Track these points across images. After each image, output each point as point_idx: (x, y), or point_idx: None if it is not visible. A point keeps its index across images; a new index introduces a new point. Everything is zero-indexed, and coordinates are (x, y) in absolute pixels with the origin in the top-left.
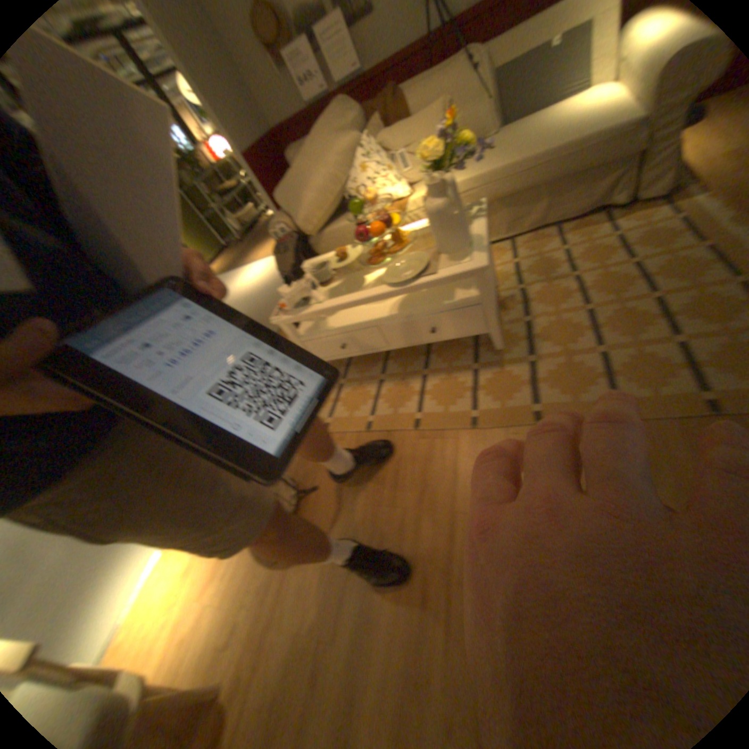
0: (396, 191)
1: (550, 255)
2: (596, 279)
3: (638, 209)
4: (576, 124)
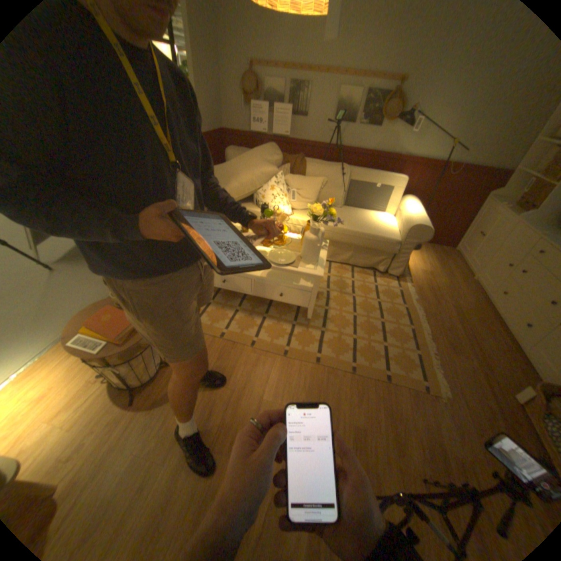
0: (284, 210)
1: (345, 281)
2: (361, 303)
3: (386, 278)
4: (375, 228)
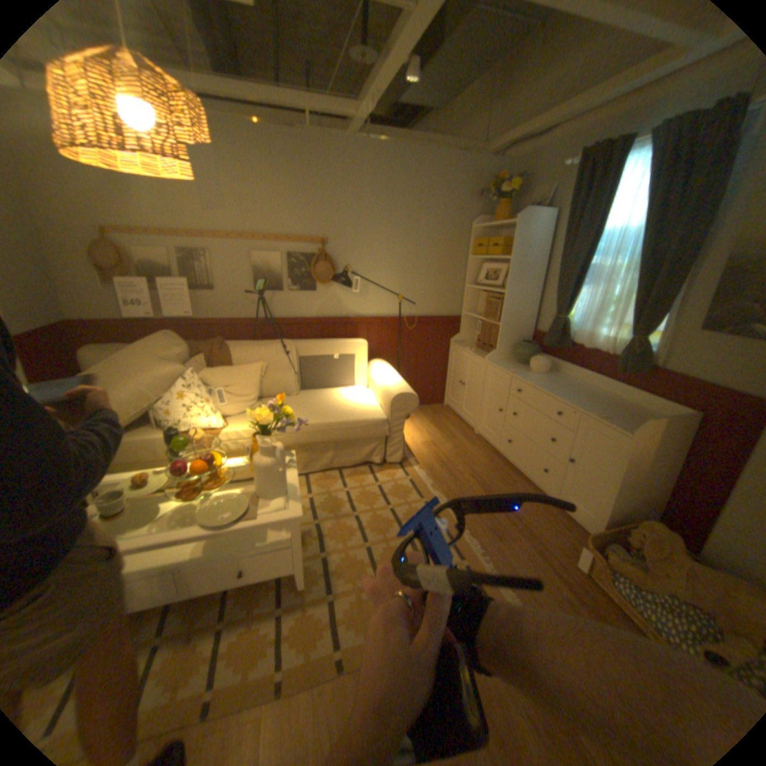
0: (211, 422)
1: (336, 495)
2: (369, 521)
3: (387, 468)
4: (351, 410)
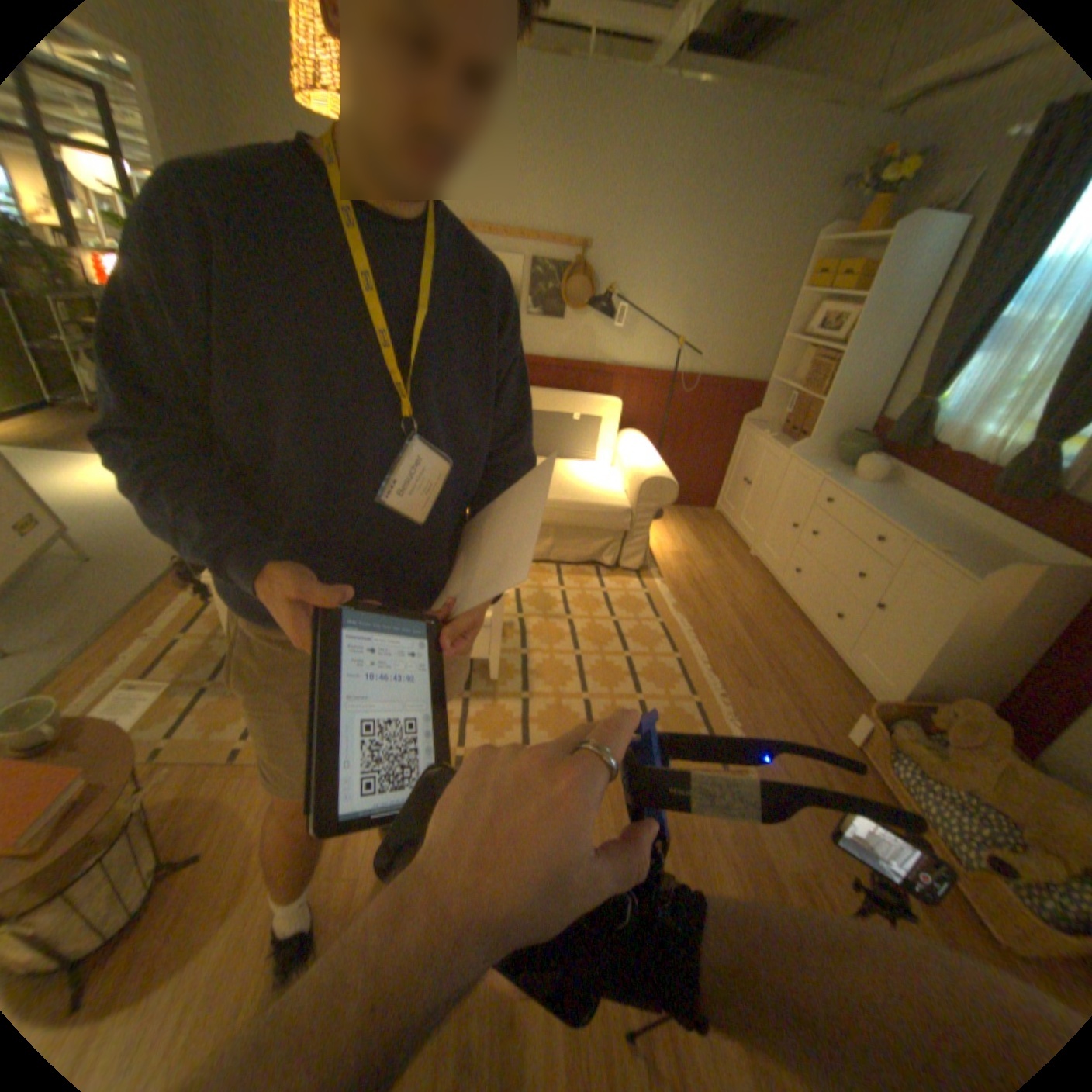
0: None
1: (549, 593)
2: (584, 629)
3: (618, 575)
4: (584, 490)
